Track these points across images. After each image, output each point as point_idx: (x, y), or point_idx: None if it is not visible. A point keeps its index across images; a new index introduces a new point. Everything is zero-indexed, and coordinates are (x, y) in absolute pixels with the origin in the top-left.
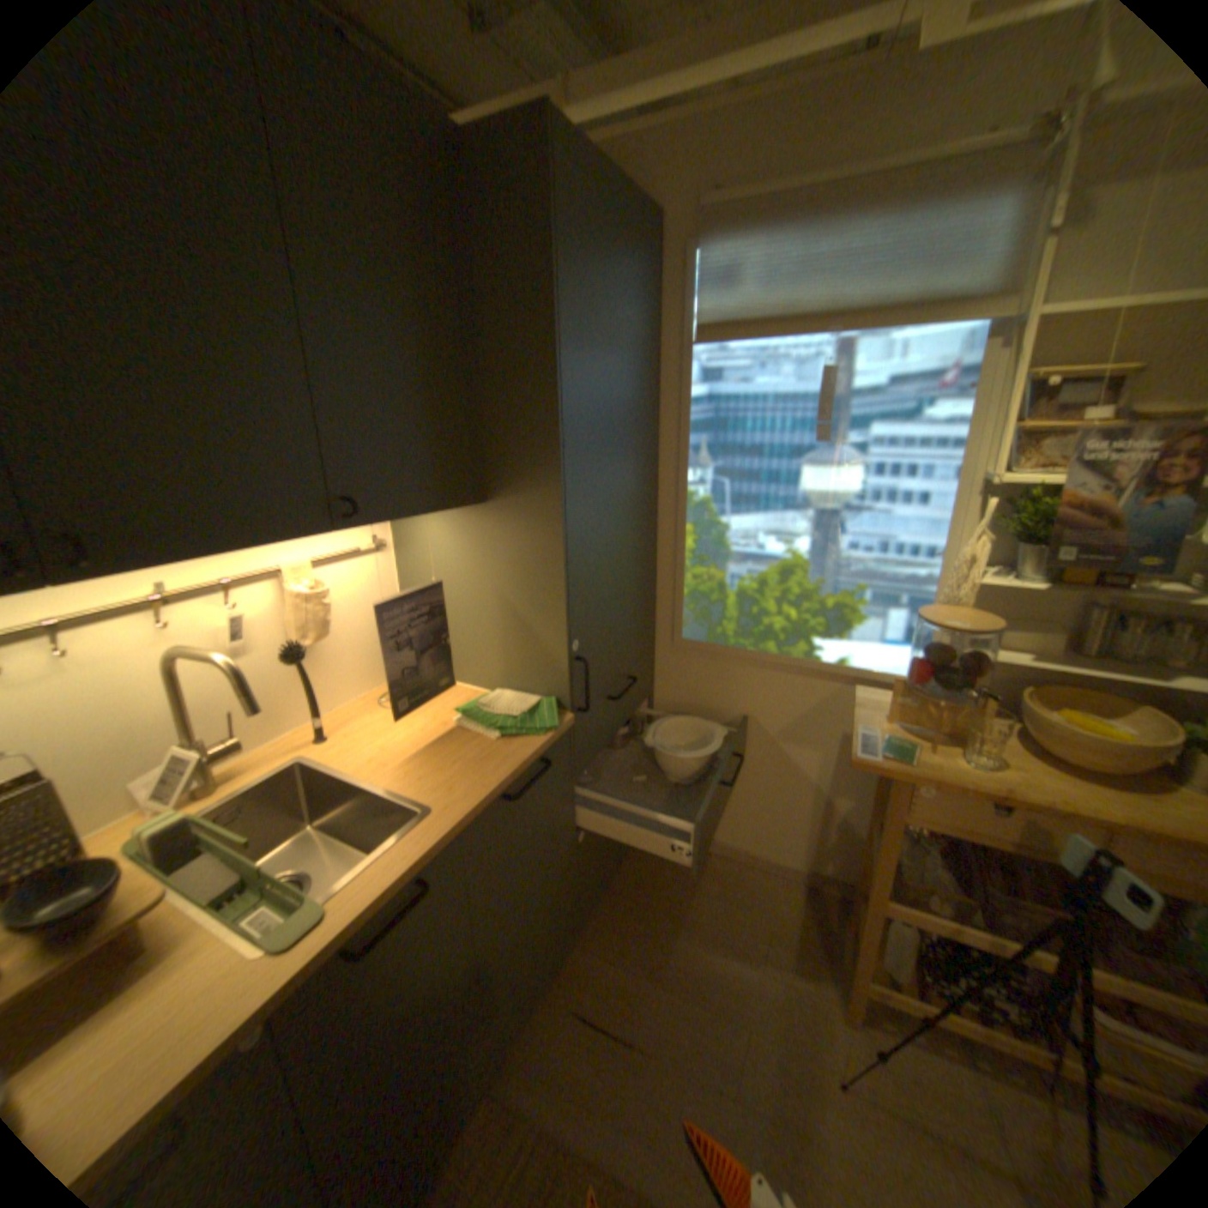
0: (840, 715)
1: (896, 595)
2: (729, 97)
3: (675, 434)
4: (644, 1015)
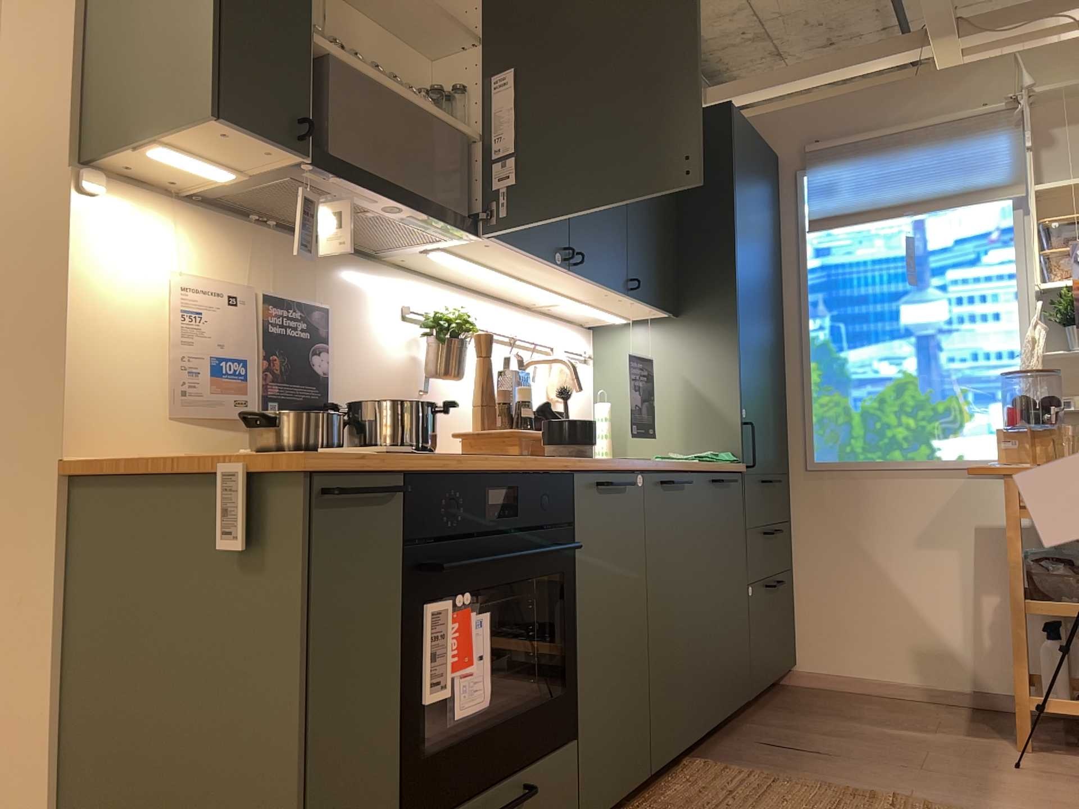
0: (968, 507)
1: (992, 395)
2: (811, 96)
3: (796, 296)
4: (825, 743)
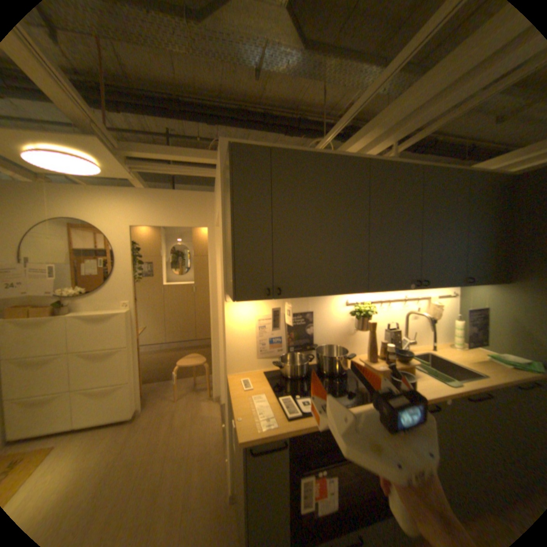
0: None
1: None
2: None
3: None
4: None
